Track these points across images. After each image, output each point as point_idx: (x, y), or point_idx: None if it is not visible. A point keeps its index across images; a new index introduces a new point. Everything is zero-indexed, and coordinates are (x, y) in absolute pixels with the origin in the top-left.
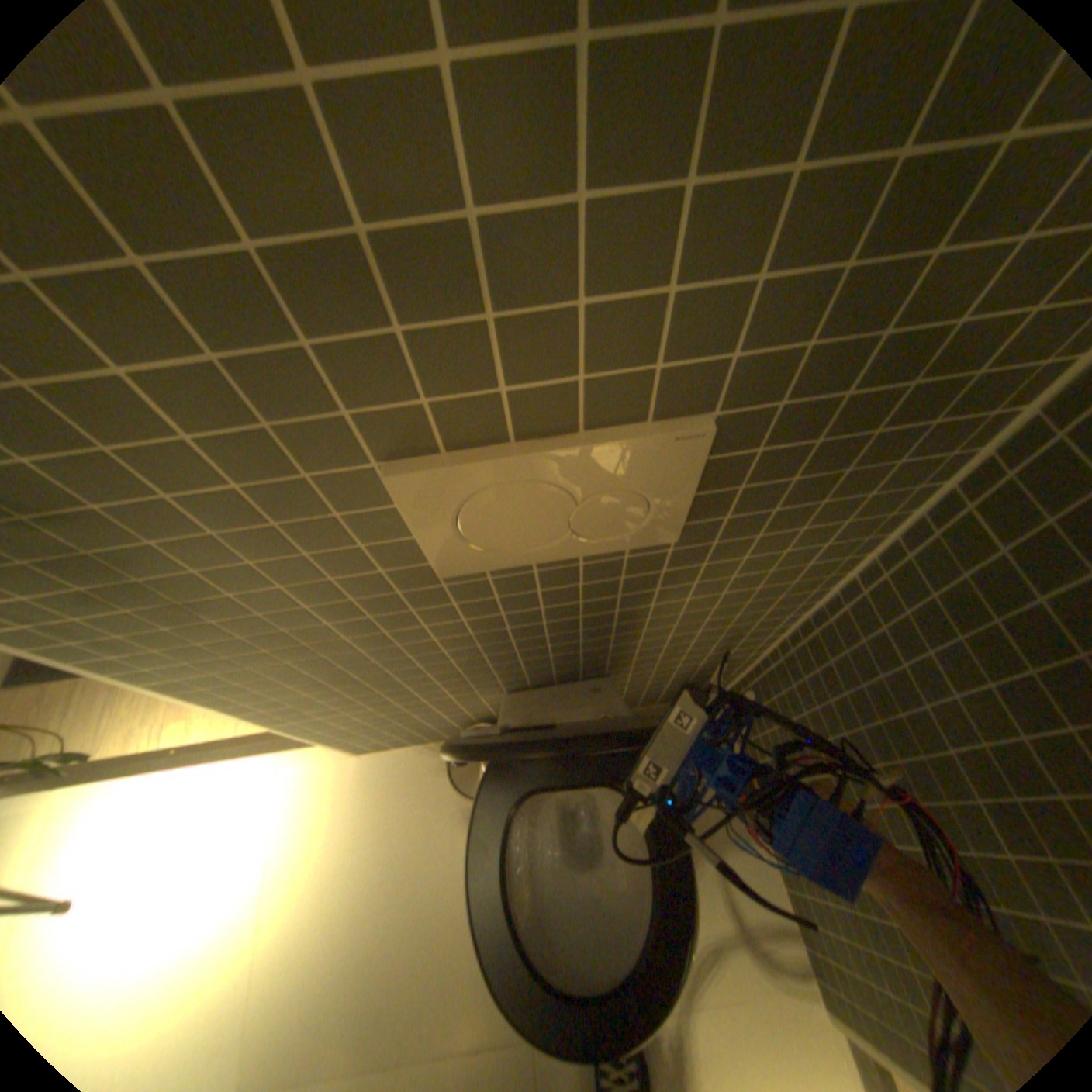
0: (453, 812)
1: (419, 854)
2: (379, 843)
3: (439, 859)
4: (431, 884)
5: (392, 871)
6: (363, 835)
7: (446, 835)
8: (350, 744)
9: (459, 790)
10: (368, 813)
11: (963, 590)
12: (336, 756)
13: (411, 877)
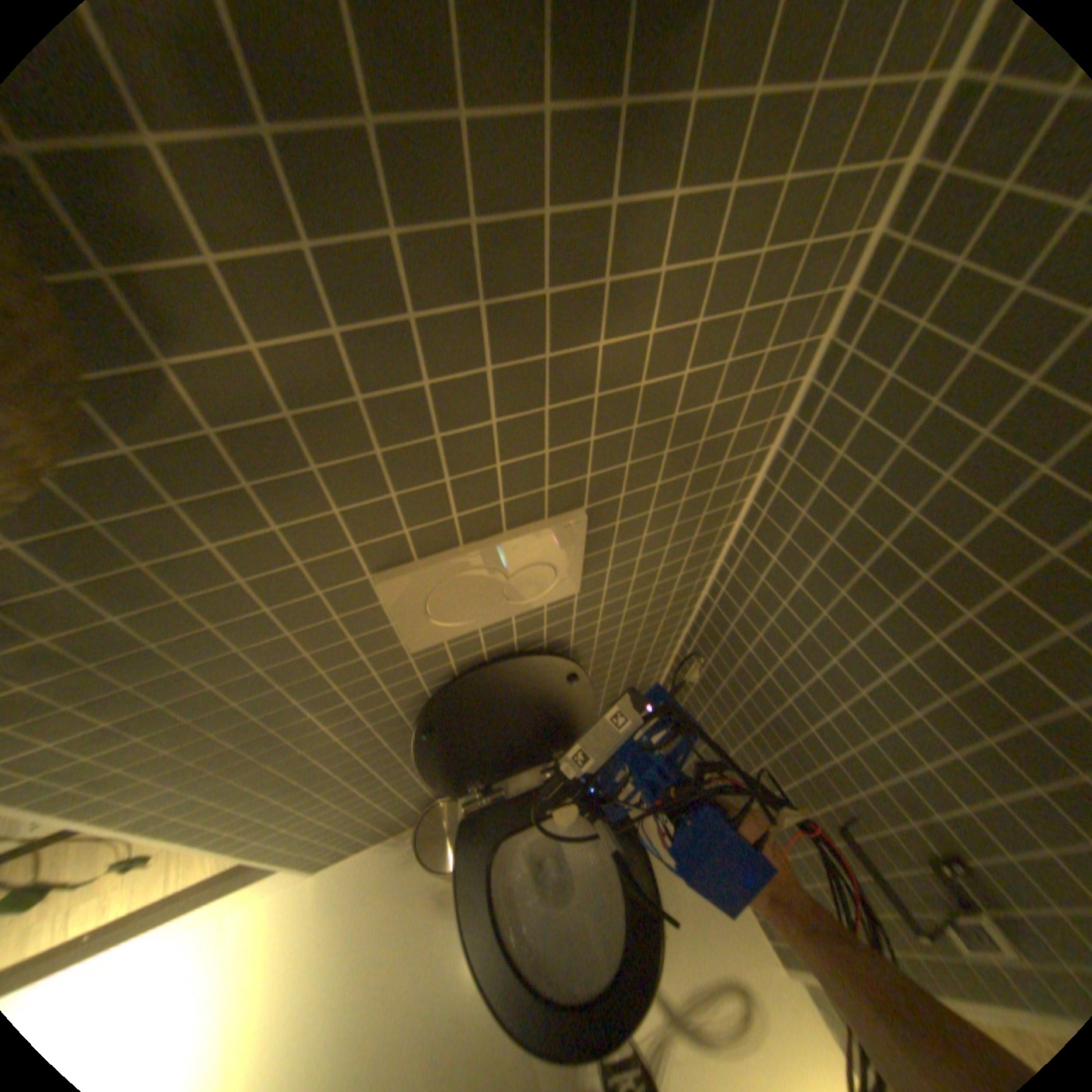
0: (424, 900)
1: (397, 955)
2: (353, 957)
3: (418, 953)
4: (415, 981)
5: (371, 983)
6: (334, 955)
7: (421, 926)
8: (303, 863)
9: (427, 876)
10: (335, 931)
11: (764, 588)
12: (289, 880)
13: (393, 982)
